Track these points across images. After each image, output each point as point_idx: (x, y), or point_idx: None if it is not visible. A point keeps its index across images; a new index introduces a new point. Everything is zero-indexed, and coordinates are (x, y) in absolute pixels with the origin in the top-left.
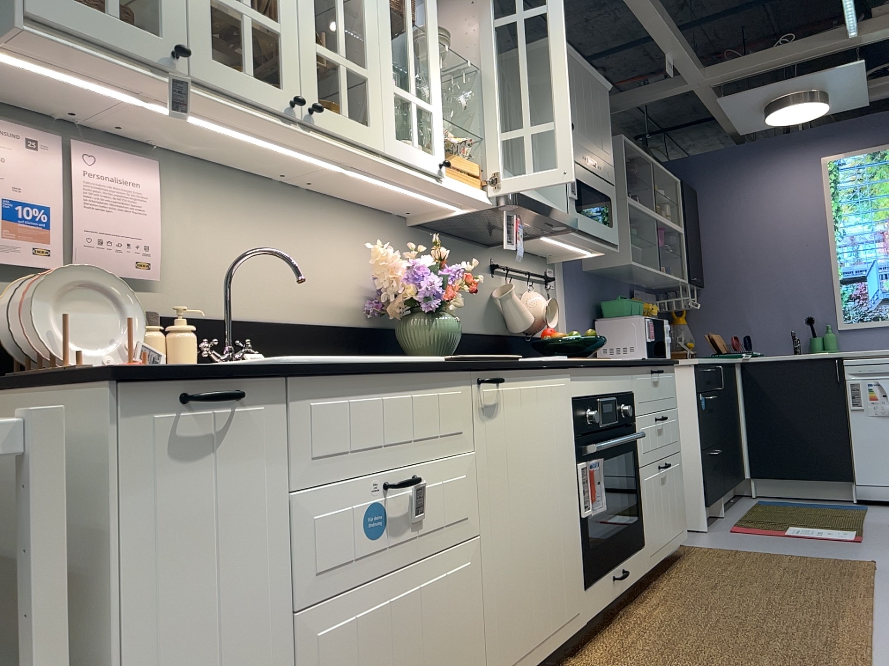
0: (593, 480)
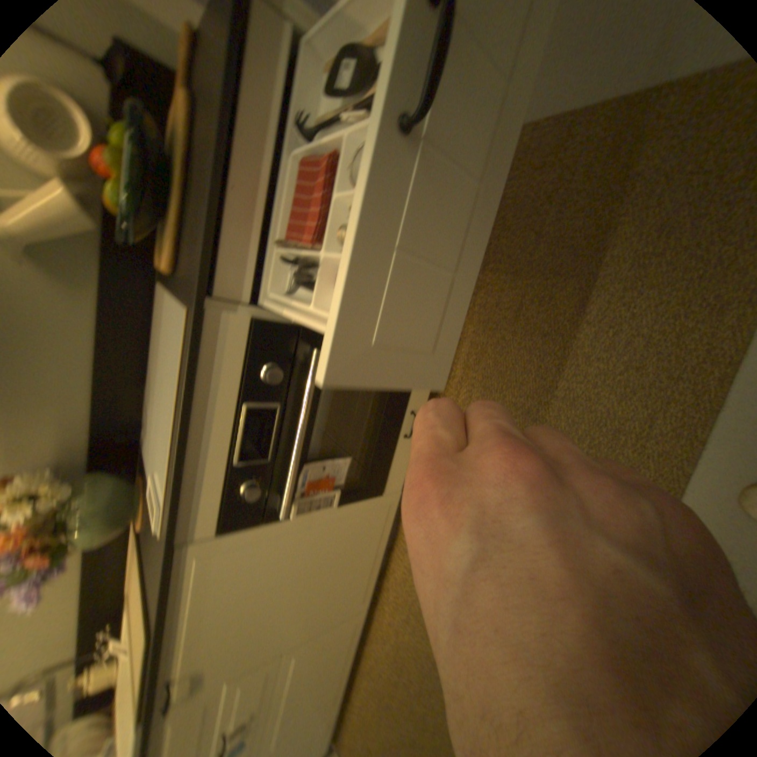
0: (316, 487)
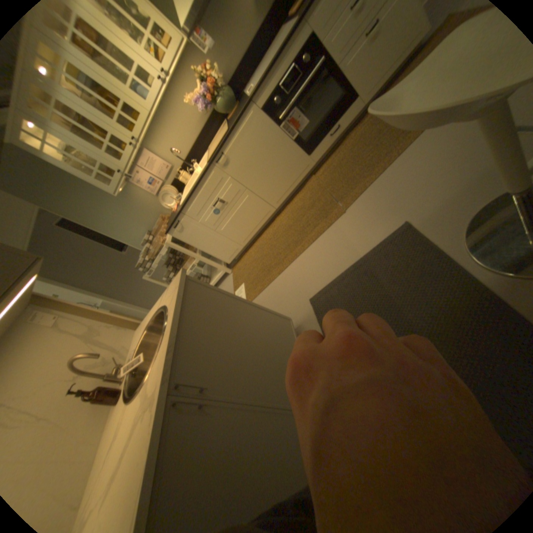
0: (293, 120)
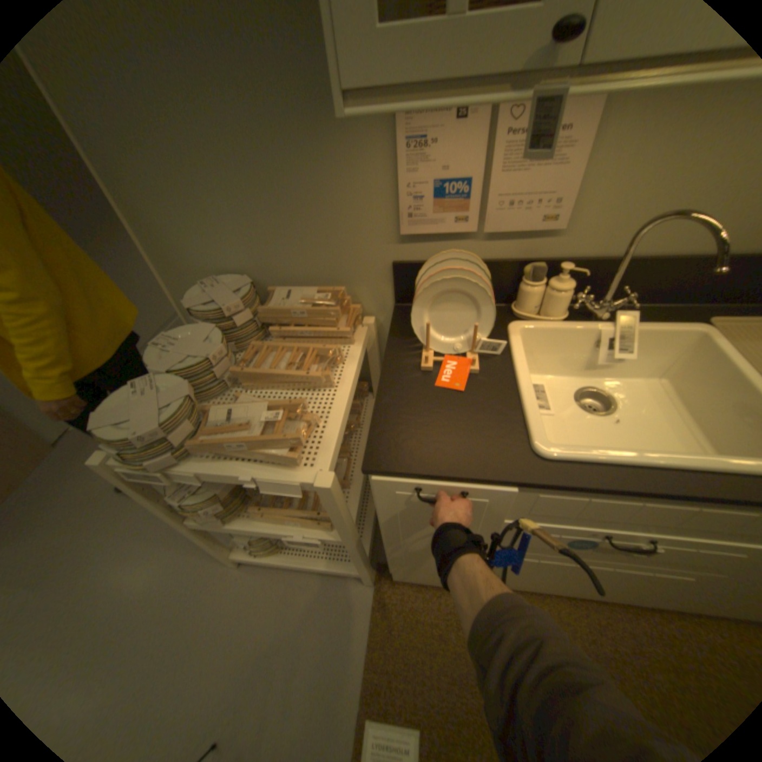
0: None
